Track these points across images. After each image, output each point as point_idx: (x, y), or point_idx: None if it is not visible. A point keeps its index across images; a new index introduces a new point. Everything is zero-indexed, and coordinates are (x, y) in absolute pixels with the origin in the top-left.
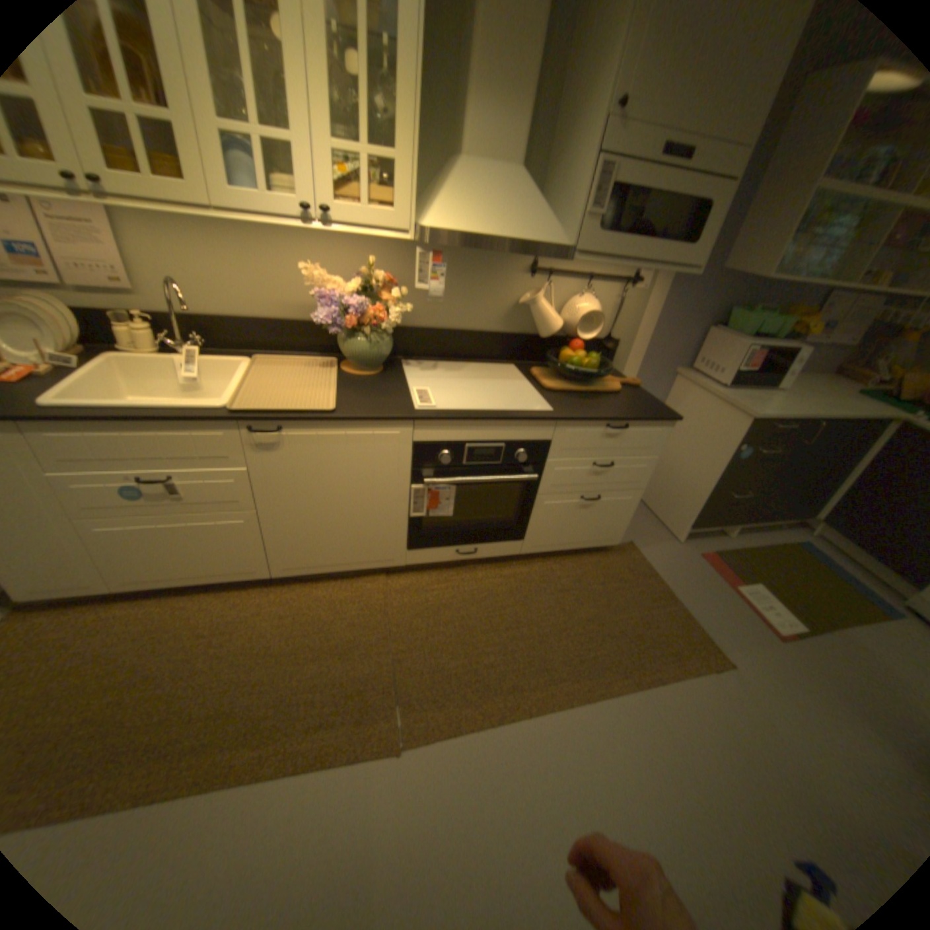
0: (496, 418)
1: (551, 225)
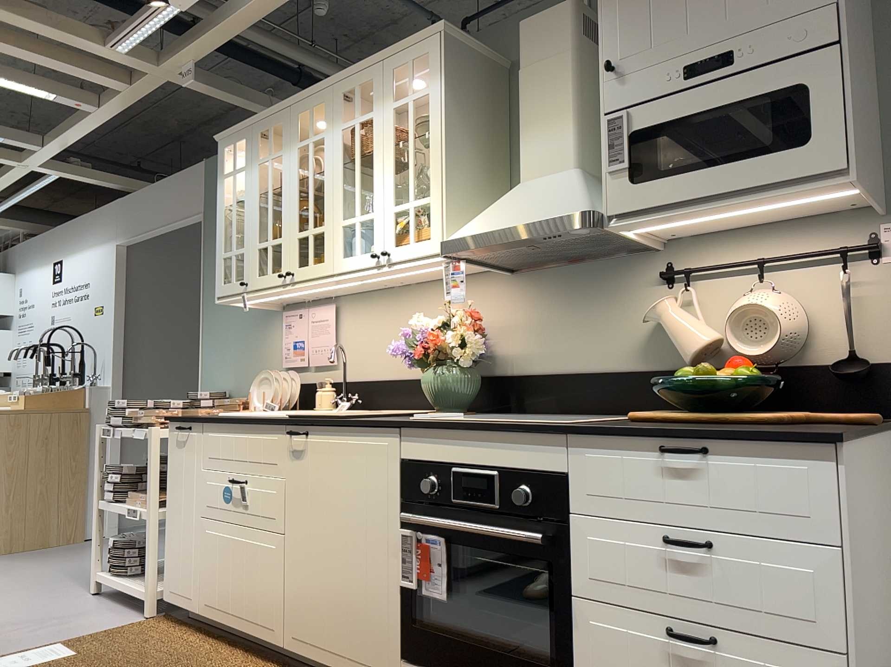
0: (477, 425)
1: (571, 201)
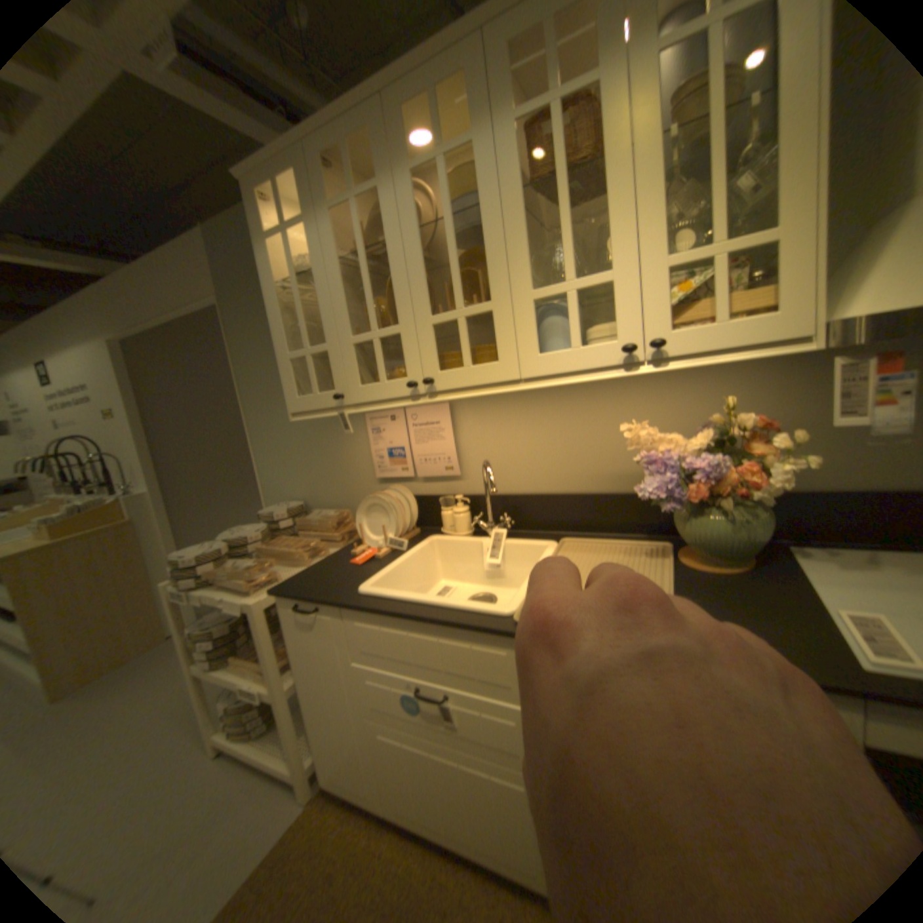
0: None
1: None
